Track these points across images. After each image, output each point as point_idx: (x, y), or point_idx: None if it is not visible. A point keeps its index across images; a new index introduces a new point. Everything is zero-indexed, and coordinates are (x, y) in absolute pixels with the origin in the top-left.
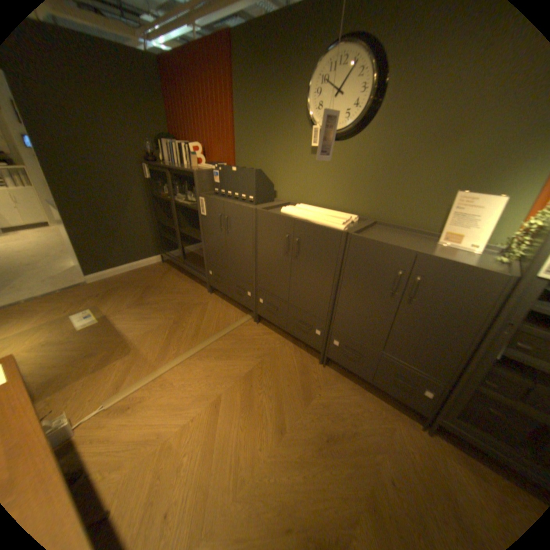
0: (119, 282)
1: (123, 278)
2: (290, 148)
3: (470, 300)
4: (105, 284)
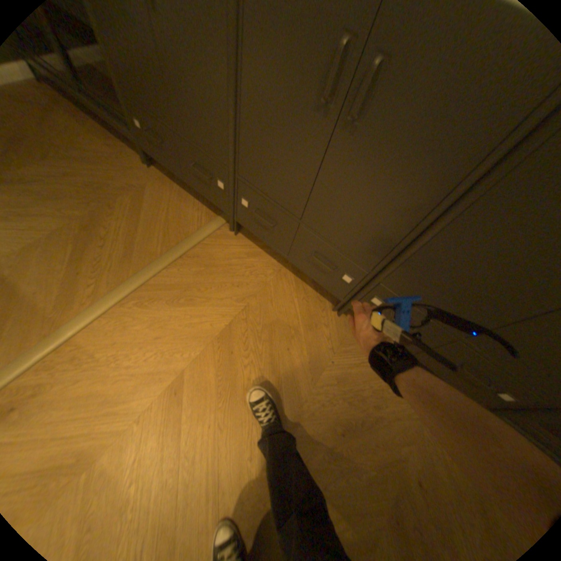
0: None
1: None
2: None
3: None
4: None
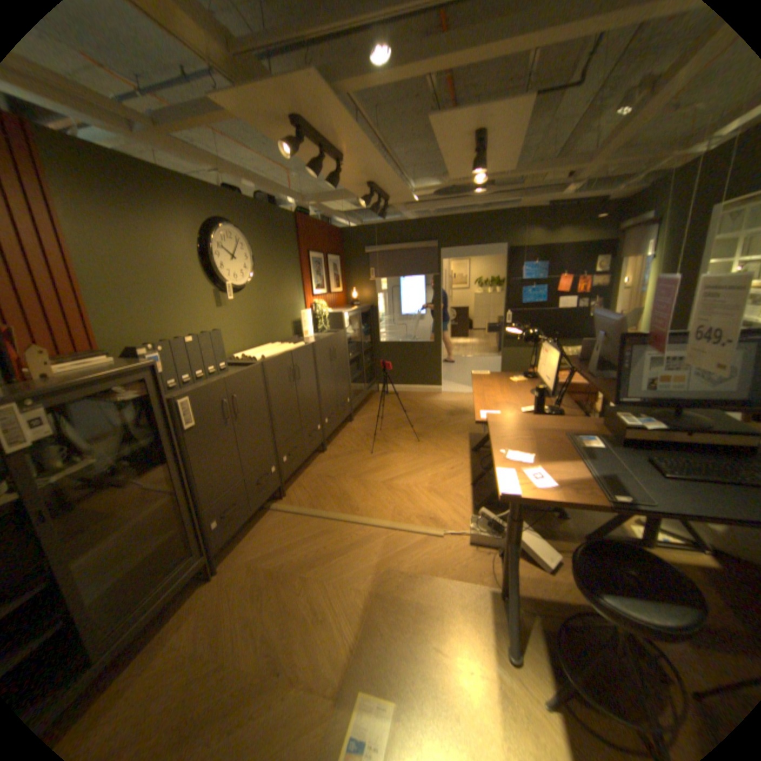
0: None
1: None
2: (195, 305)
3: (342, 346)
4: None
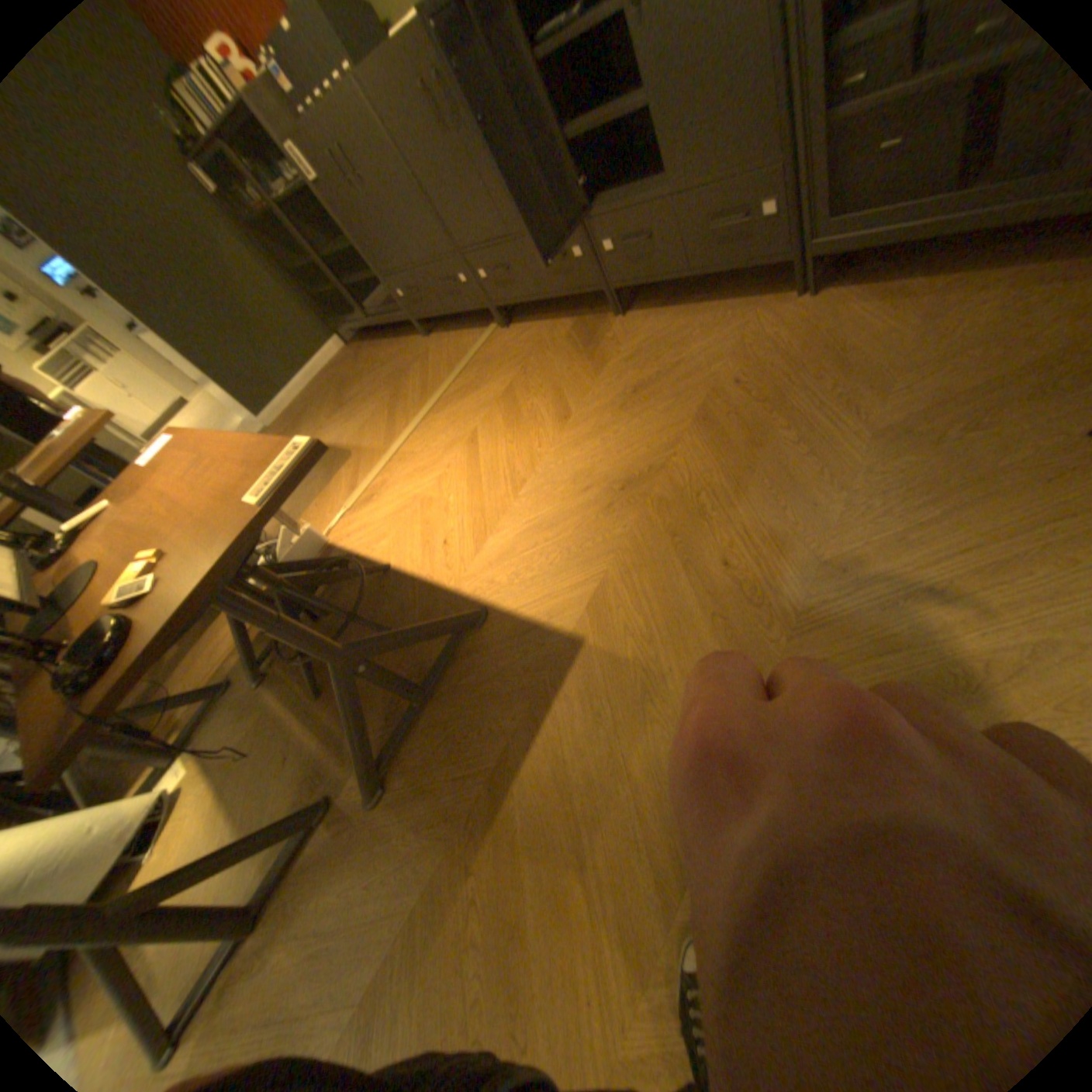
0: (305, 401)
1: (307, 395)
2: None
3: None
4: (290, 413)
